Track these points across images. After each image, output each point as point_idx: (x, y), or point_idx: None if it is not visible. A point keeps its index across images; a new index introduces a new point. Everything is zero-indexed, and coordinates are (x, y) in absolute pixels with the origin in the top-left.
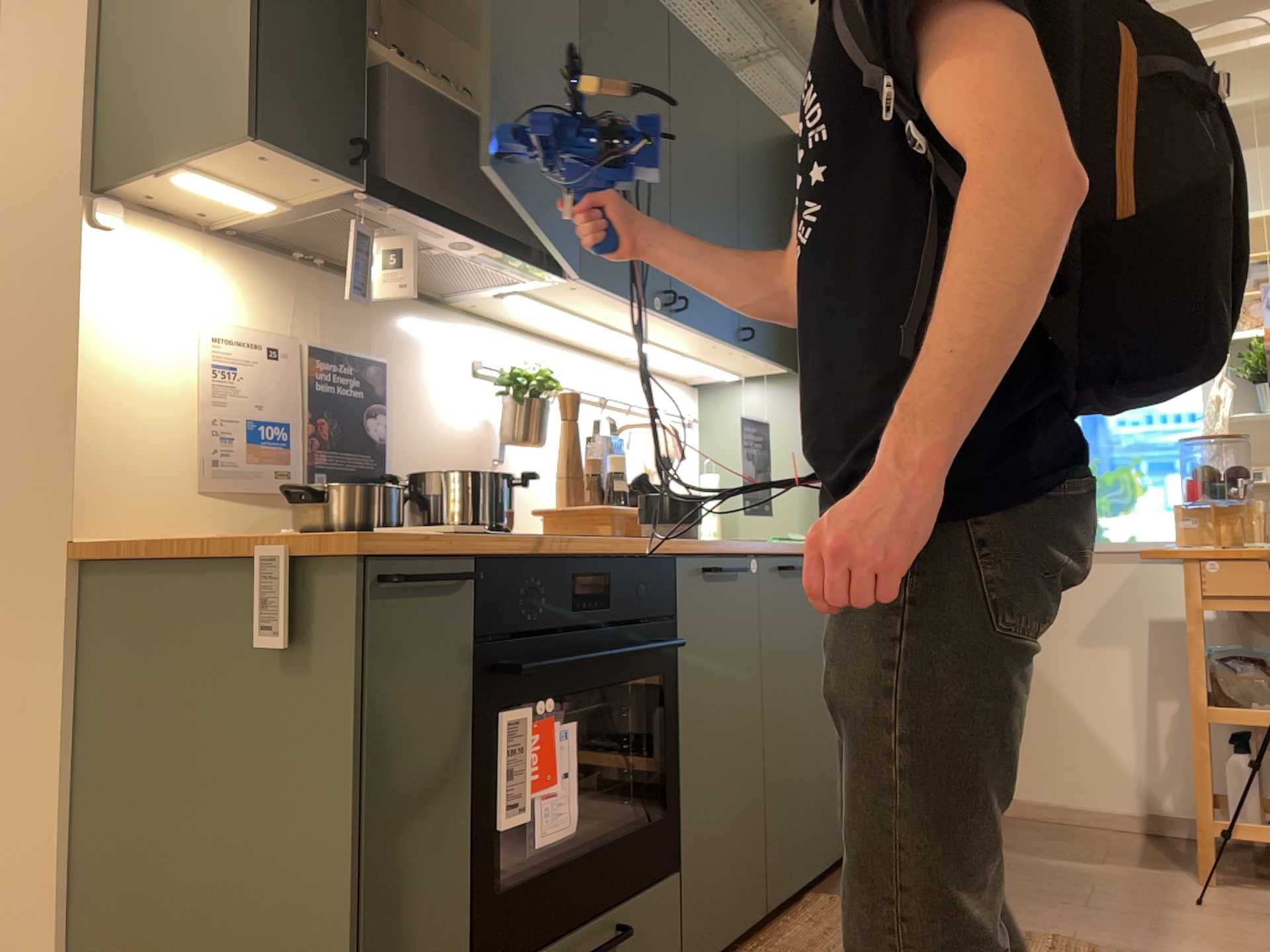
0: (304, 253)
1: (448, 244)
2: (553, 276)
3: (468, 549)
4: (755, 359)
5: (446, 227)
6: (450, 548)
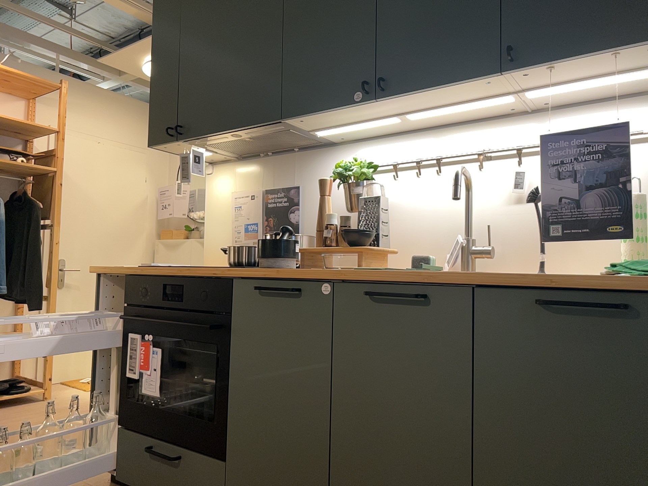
0: (261, 153)
1: (238, 136)
2: (286, 122)
3: (127, 271)
4: (577, 63)
5: (215, 135)
6: (114, 271)
